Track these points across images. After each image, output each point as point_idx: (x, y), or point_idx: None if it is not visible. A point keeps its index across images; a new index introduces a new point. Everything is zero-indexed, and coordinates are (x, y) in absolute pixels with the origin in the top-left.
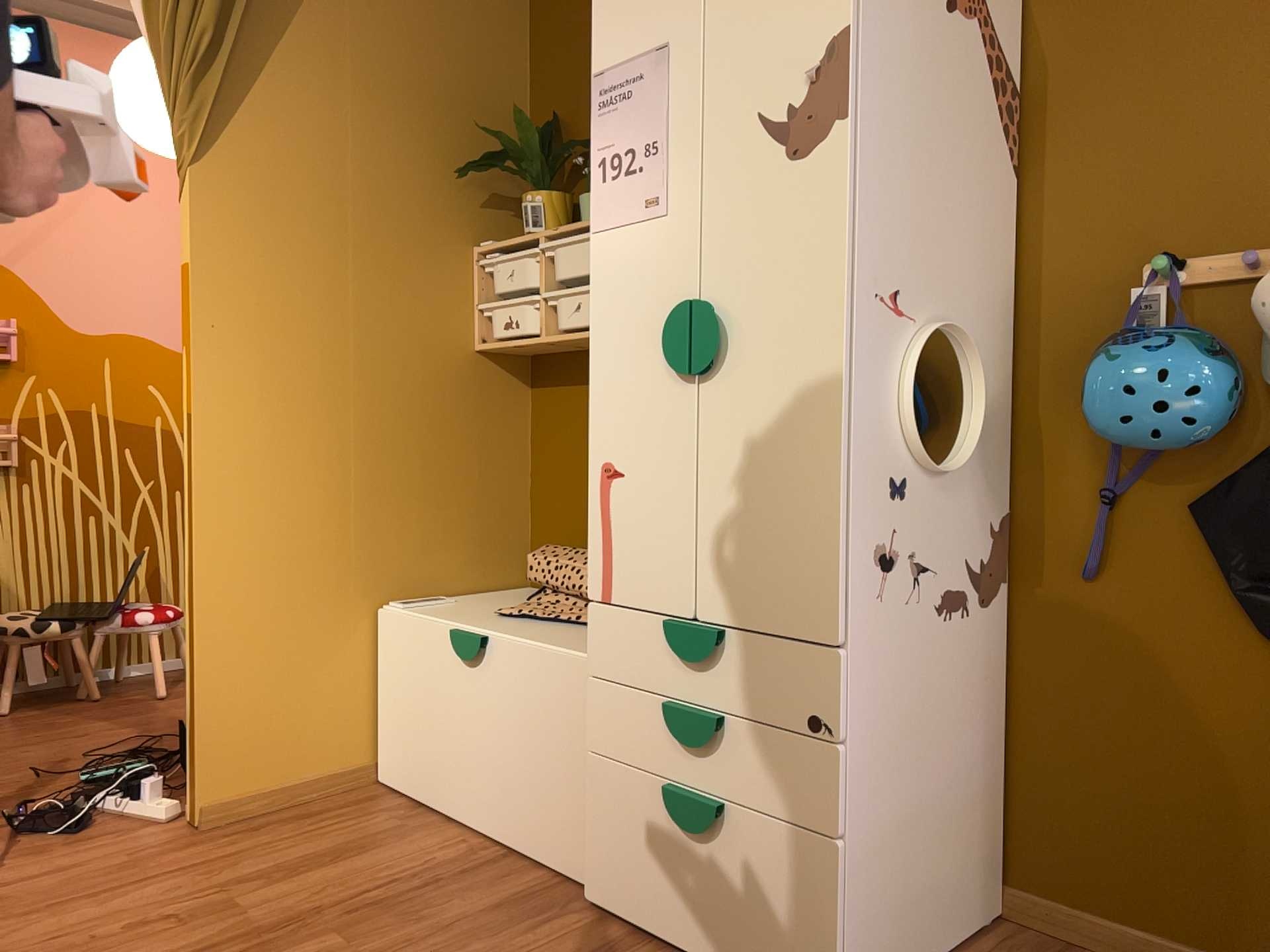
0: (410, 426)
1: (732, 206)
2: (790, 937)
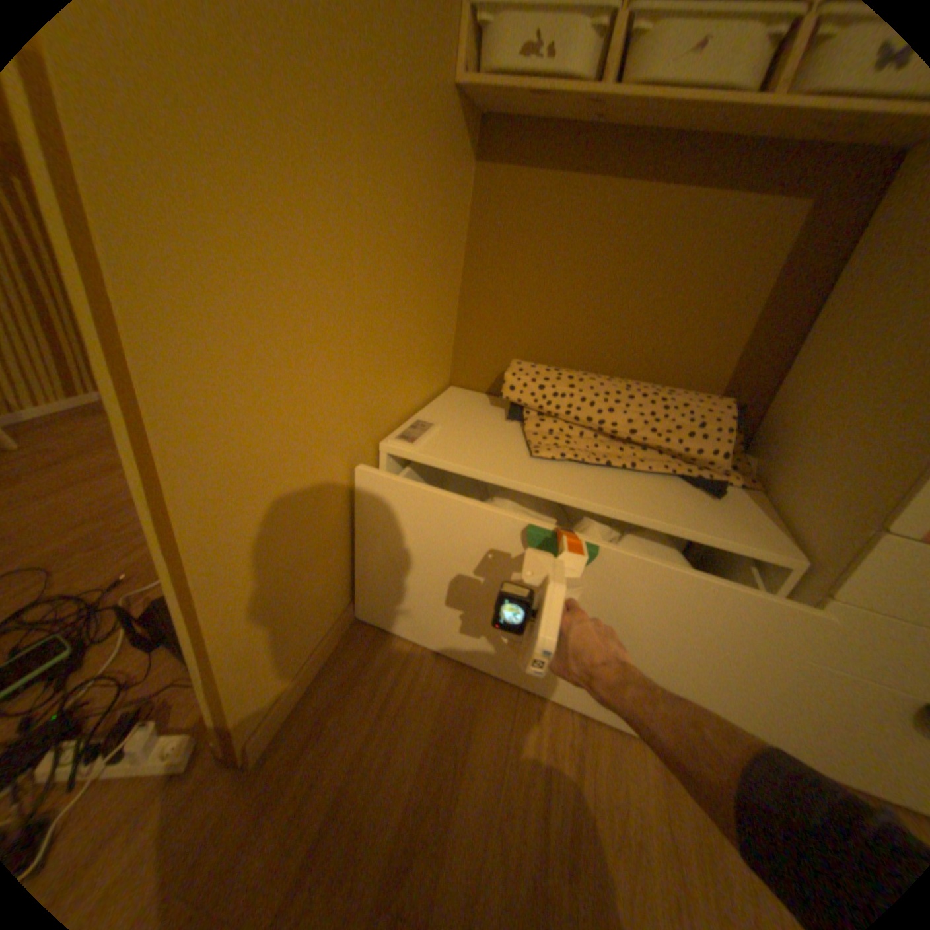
0: (405, 197)
1: None
2: None
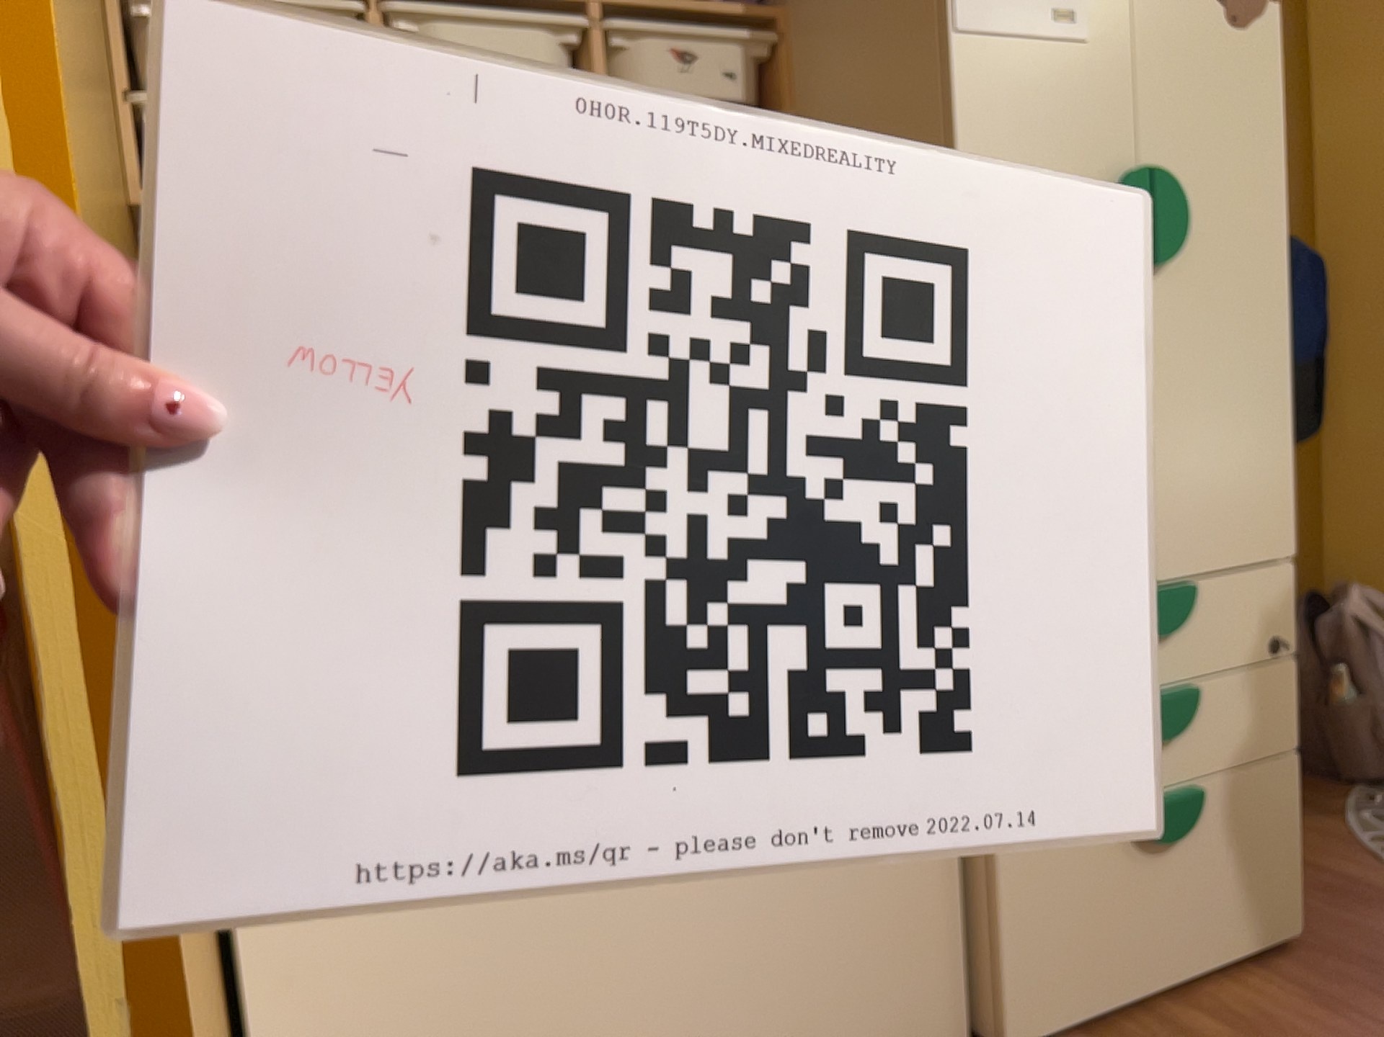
0: None
1: (1172, 56)
2: (1266, 876)
